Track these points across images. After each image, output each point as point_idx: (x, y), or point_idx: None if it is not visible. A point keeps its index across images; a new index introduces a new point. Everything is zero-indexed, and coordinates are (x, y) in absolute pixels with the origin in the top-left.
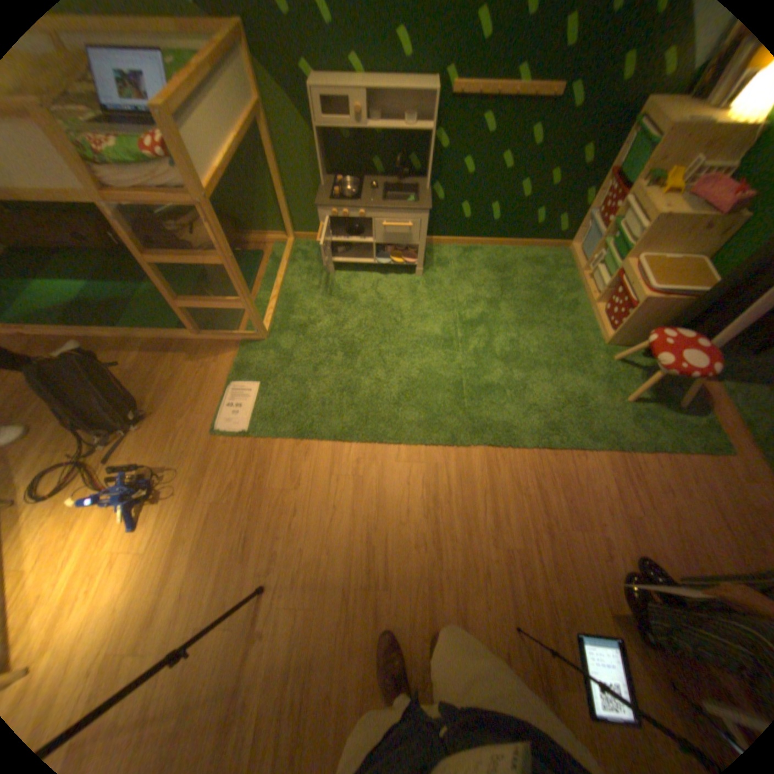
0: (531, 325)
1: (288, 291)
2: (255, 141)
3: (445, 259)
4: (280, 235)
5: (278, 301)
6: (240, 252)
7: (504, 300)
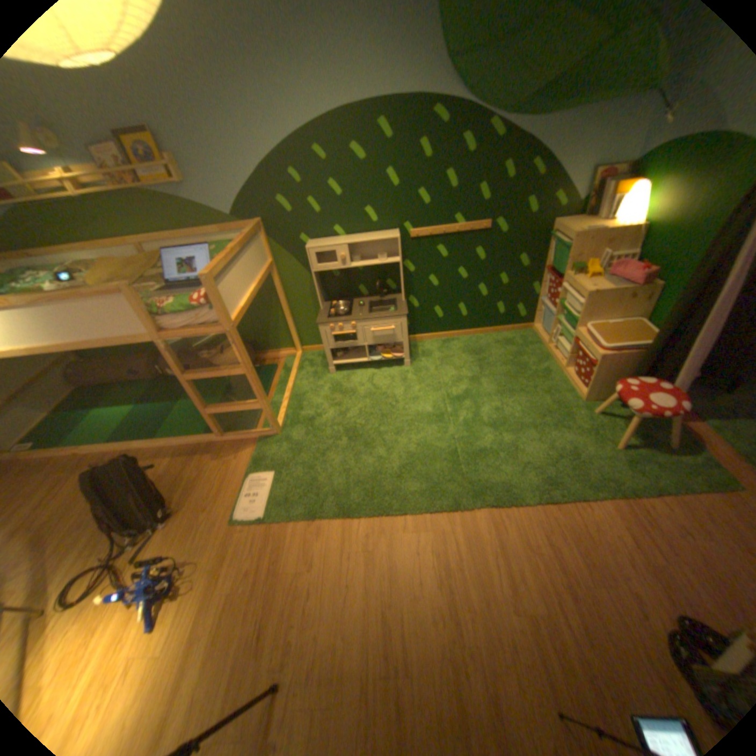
0: (512, 393)
1: (297, 392)
2: (270, 287)
3: (428, 351)
4: (290, 350)
5: (290, 401)
6: (258, 368)
7: (484, 376)
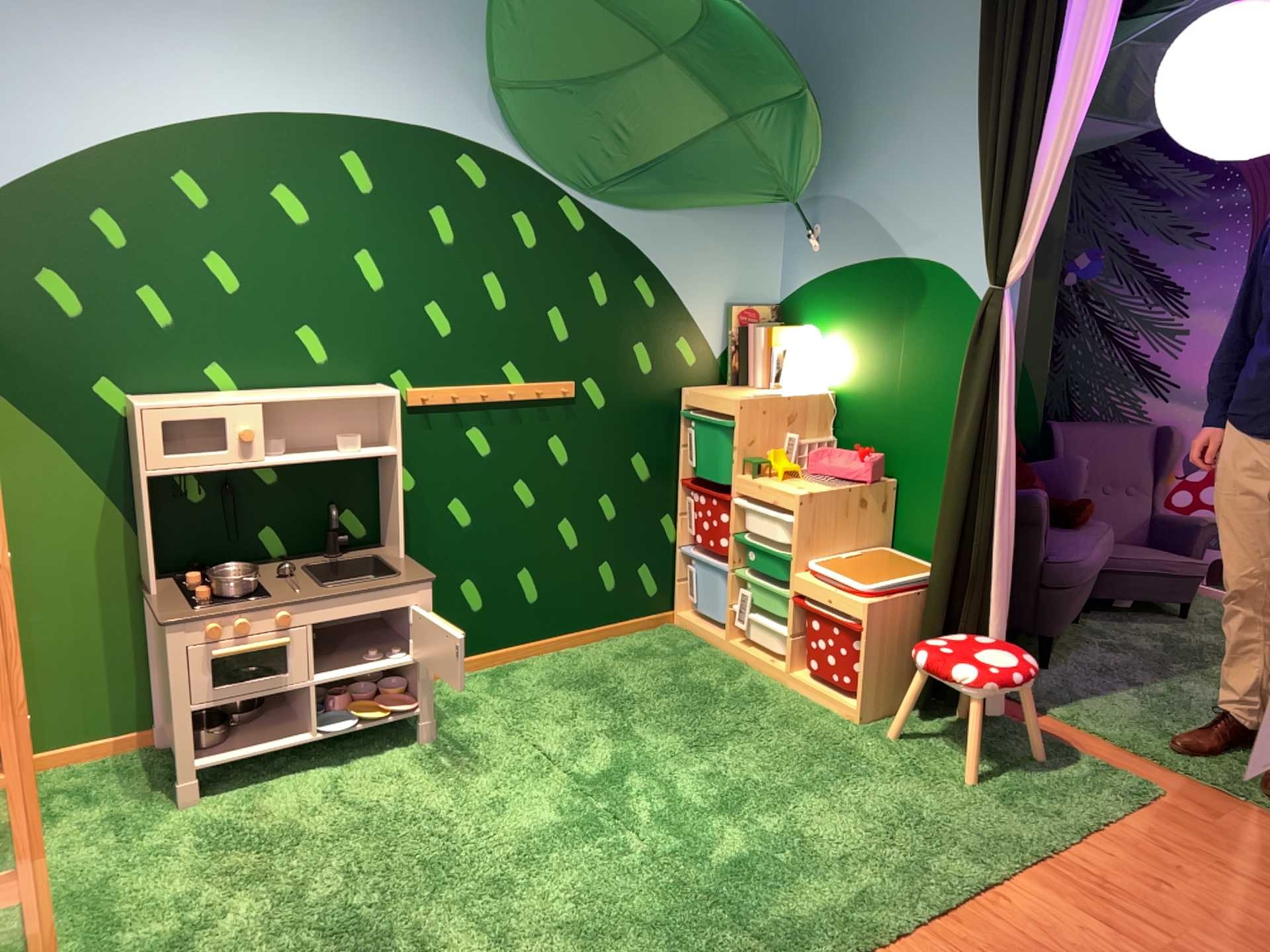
0: (719, 741)
1: (71, 884)
2: None
3: (463, 698)
4: None
5: (53, 916)
6: None
7: (638, 722)
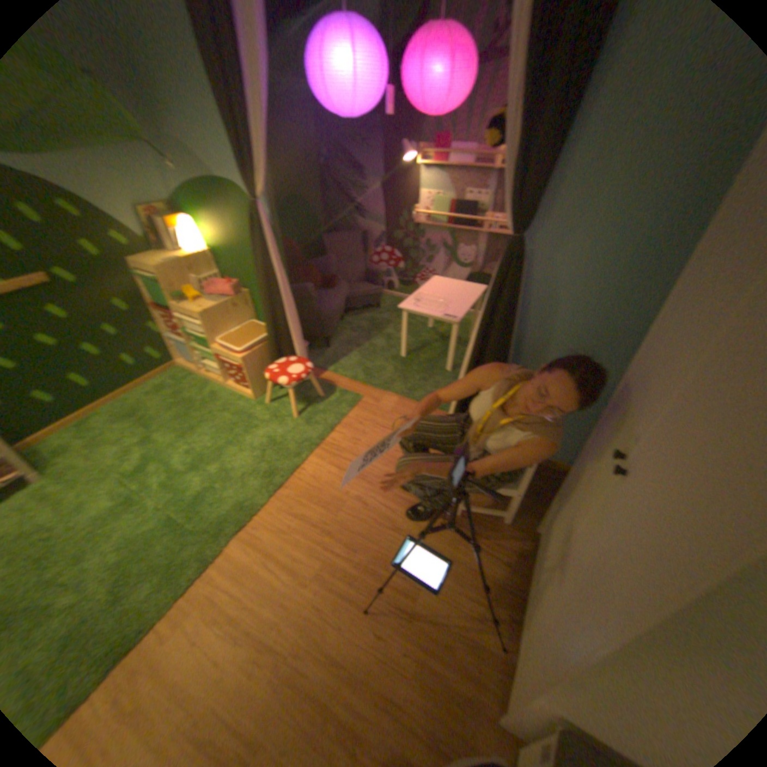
0: (191, 430)
1: None
2: None
3: (58, 446)
4: None
5: None
6: None
7: (153, 431)
